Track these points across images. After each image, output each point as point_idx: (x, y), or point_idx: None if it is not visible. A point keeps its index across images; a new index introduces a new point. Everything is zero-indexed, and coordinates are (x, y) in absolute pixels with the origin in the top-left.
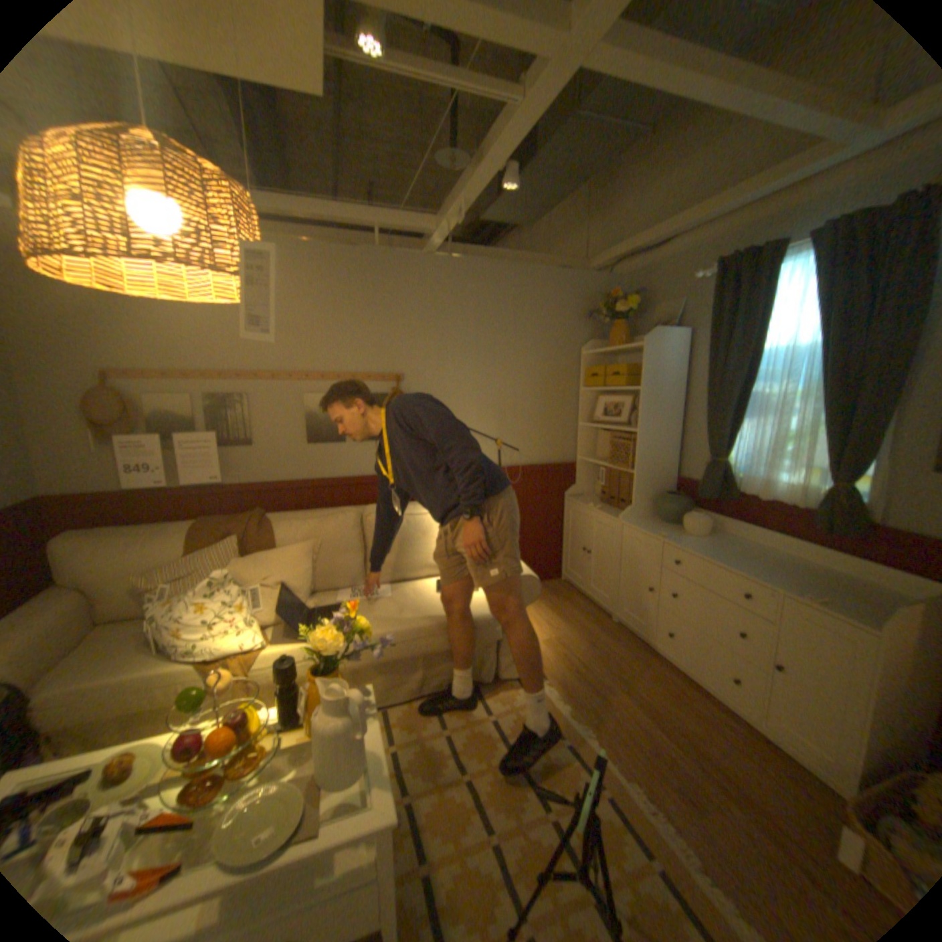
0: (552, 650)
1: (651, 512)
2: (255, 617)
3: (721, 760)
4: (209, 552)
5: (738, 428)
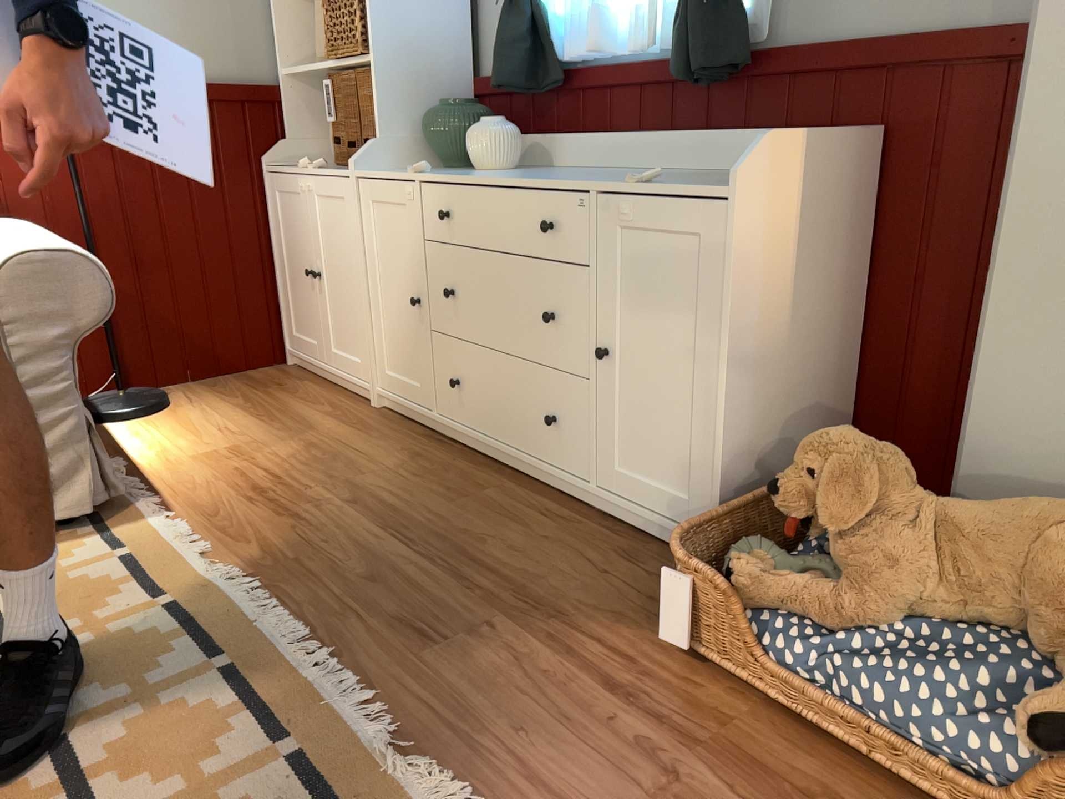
0: (212, 464)
1: (422, 155)
2: None
3: (502, 557)
4: None
5: None
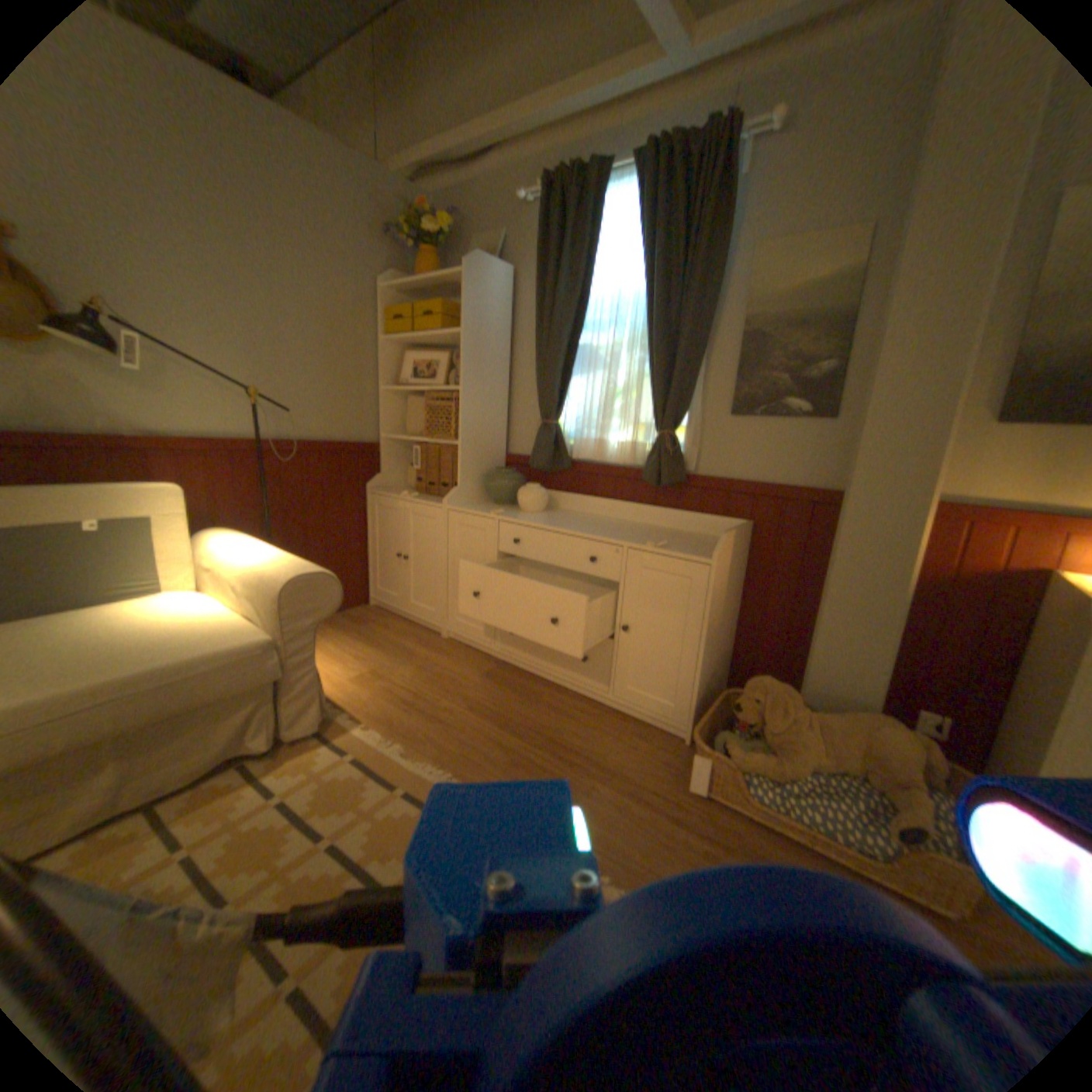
0: (365, 686)
1: (480, 495)
2: None
3: (576, 743)
4: None
5: (569, 386)
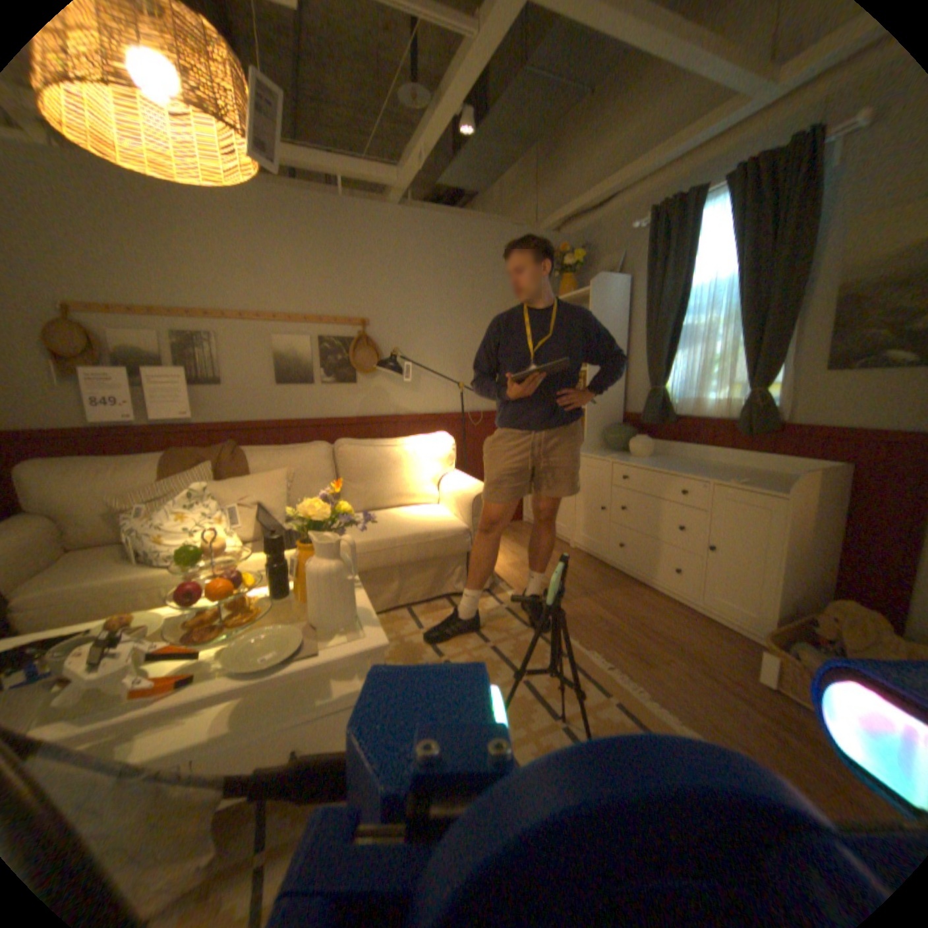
0: (517, 569)
1: (602, 444)
2: (234, 531)
3: (666, 631)
4: (184, 474)
5: (674, 358)
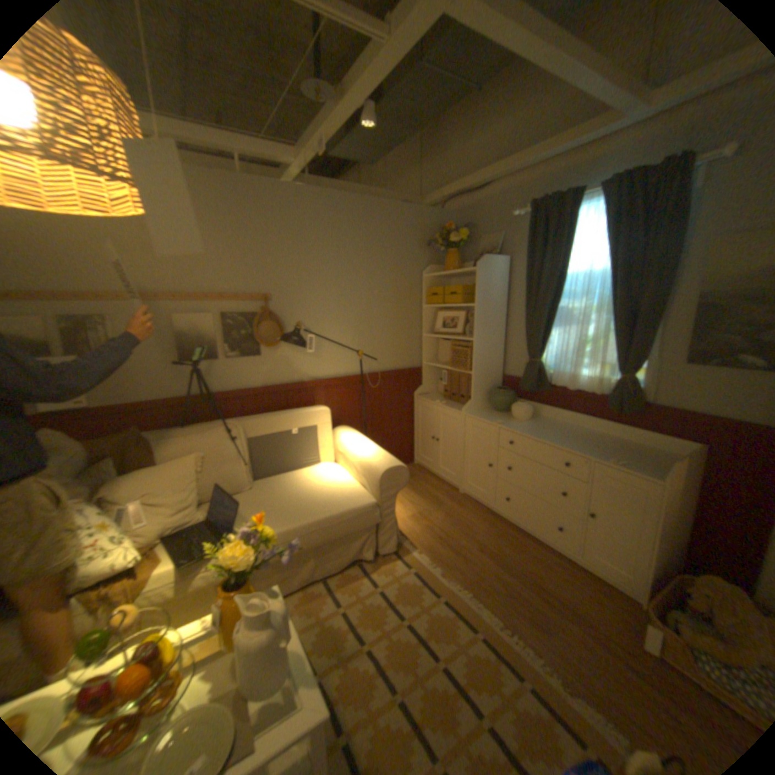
0: (417, 523)
1: (486, 404)
2: (146, 535)
3: (555, 590)
4: (86, 476)
5: (550, 335)
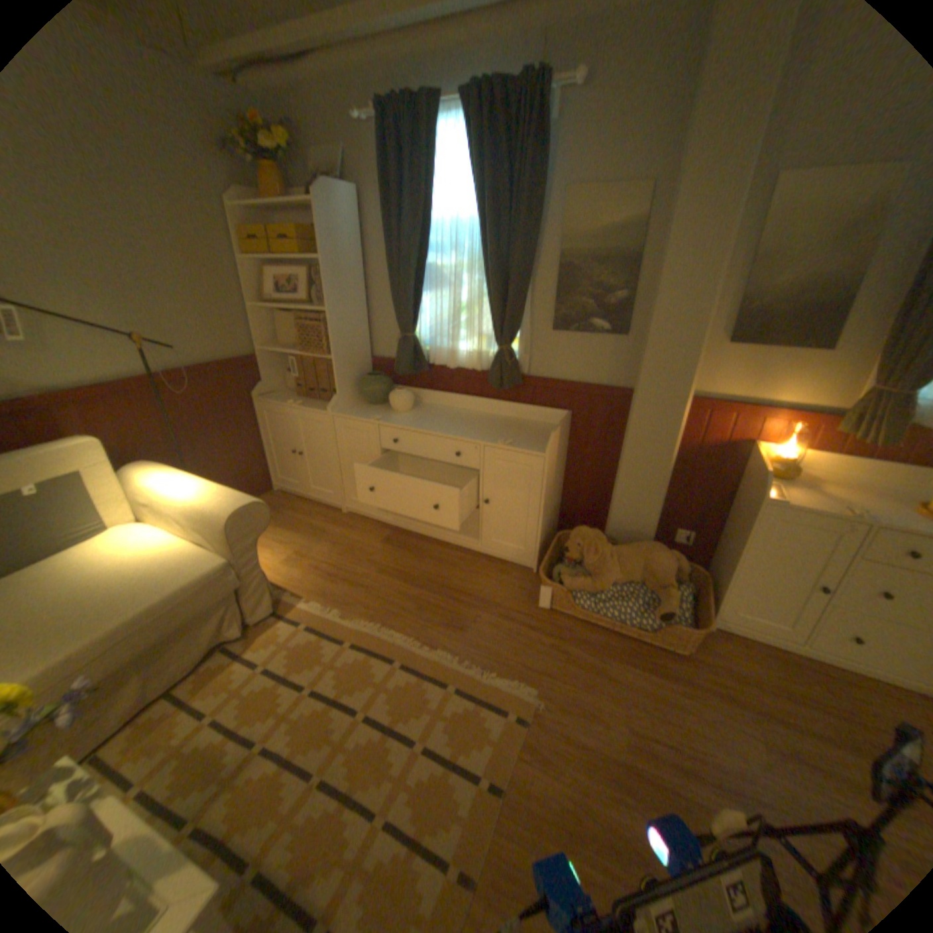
0: (294, 565)
1: (356, 397)
2: None
3: (460, 584)
4: None
5: (421, 302)
